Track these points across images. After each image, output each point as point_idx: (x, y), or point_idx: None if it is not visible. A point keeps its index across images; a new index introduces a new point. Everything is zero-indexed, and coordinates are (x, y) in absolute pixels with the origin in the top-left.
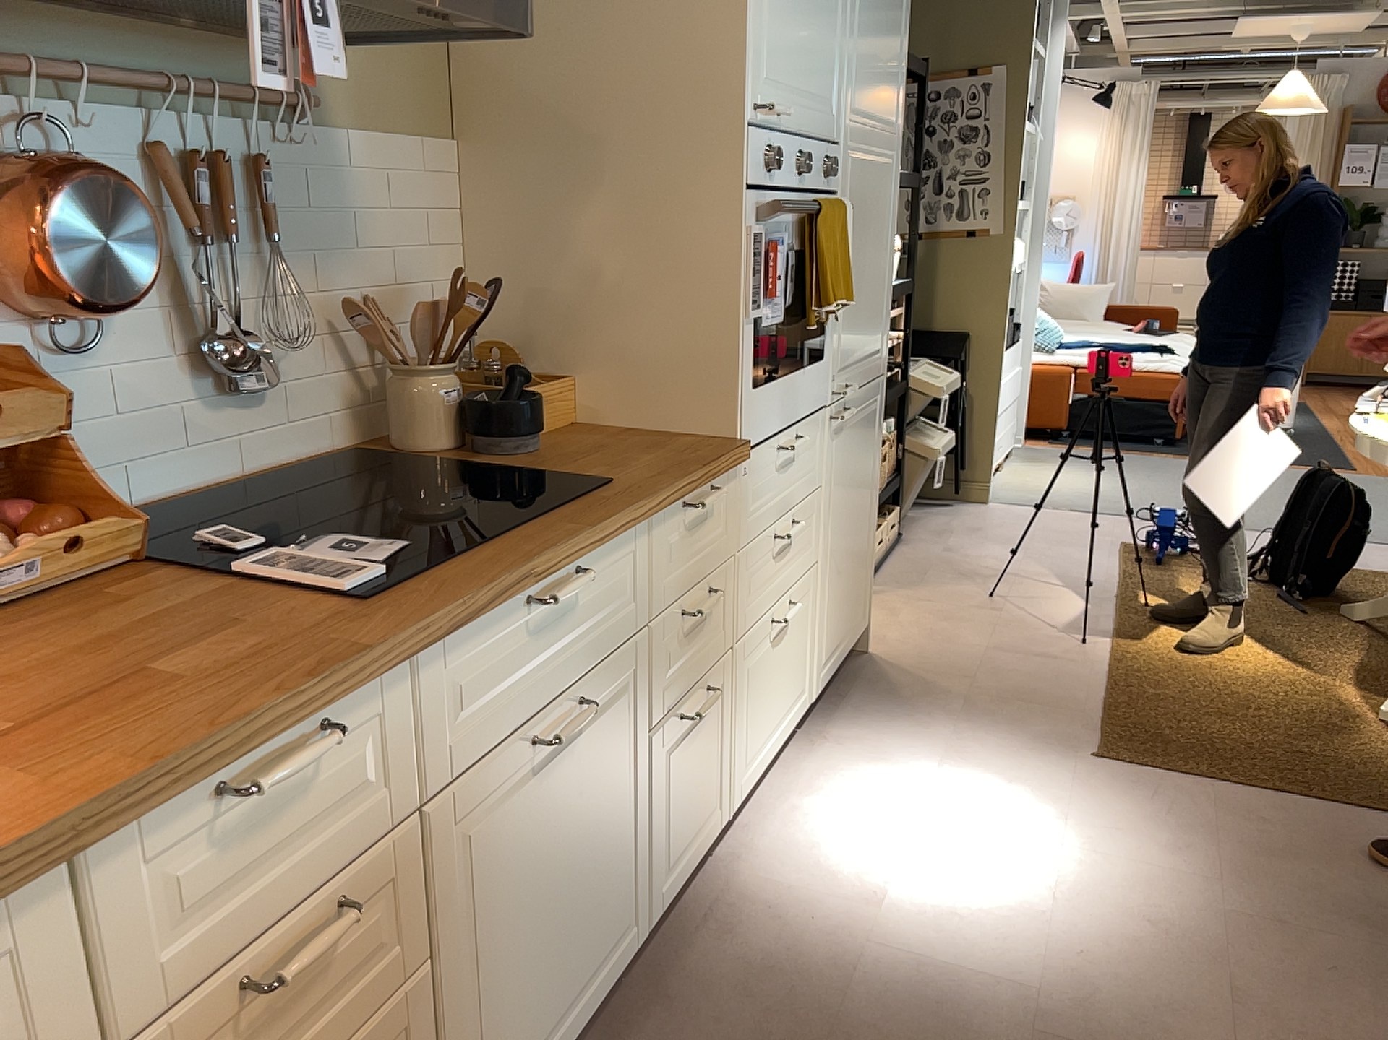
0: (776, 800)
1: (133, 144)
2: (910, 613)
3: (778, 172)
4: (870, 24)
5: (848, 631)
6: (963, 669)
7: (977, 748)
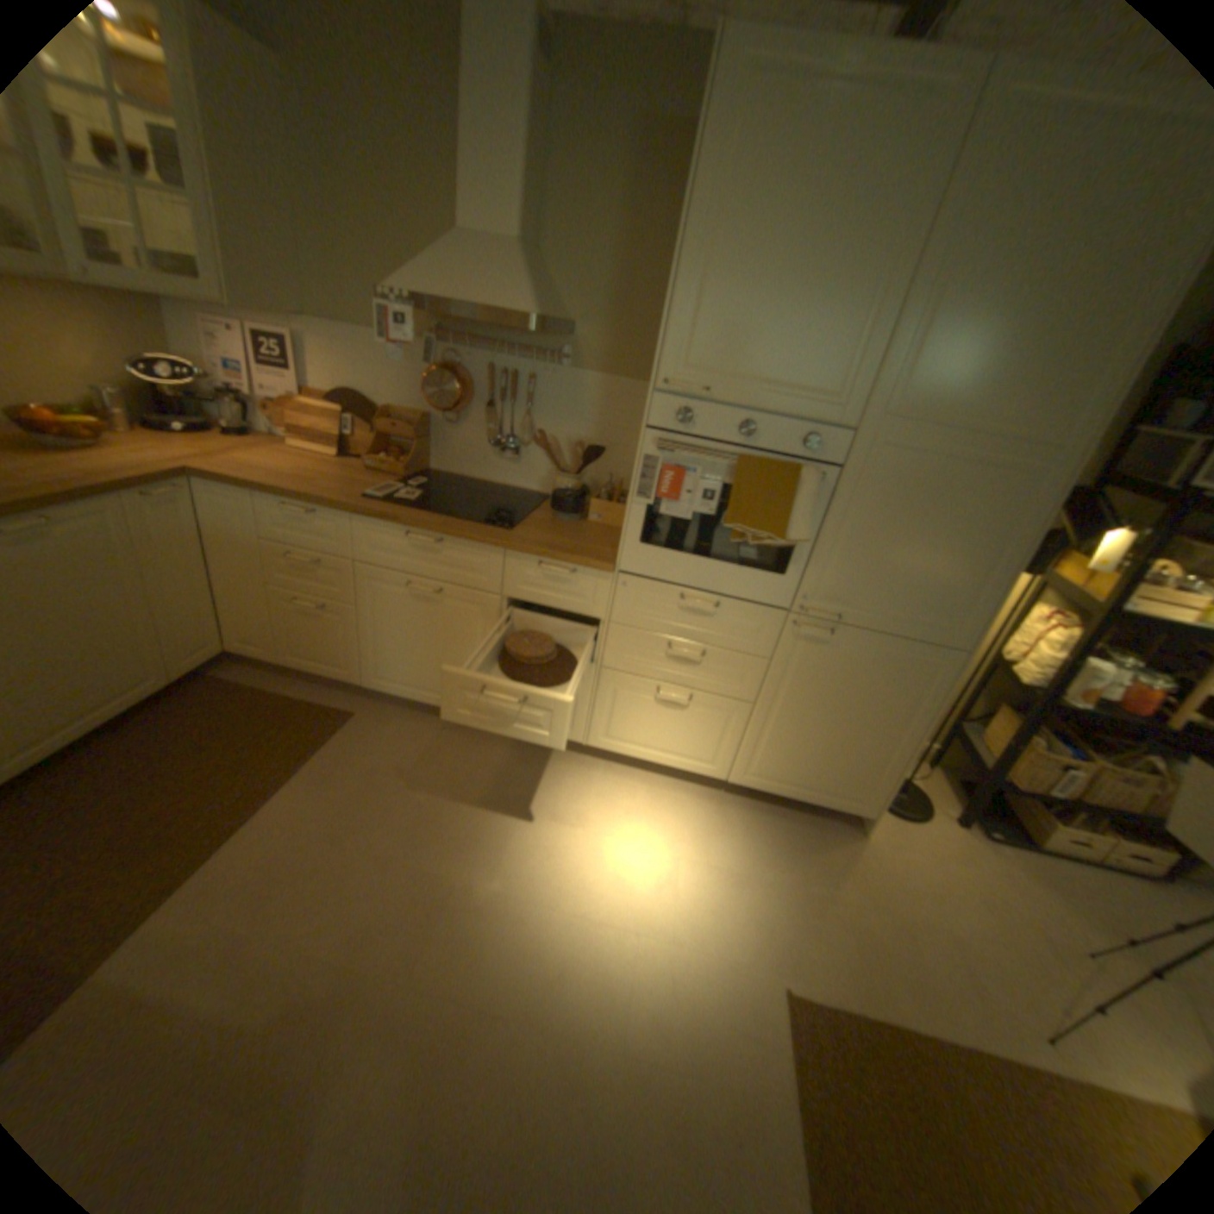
0: (639, 781)
1: (484, 364)
2: (974, 876)
3: (696, 425)
4: (963, 331)
5: (813, 789)
6: (888, 907)
7: (754, 899)
